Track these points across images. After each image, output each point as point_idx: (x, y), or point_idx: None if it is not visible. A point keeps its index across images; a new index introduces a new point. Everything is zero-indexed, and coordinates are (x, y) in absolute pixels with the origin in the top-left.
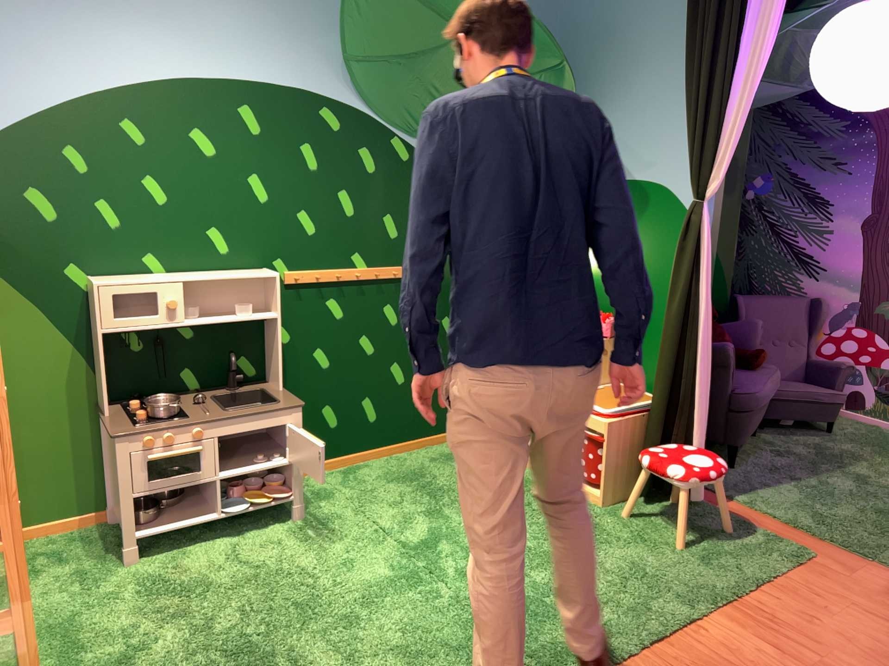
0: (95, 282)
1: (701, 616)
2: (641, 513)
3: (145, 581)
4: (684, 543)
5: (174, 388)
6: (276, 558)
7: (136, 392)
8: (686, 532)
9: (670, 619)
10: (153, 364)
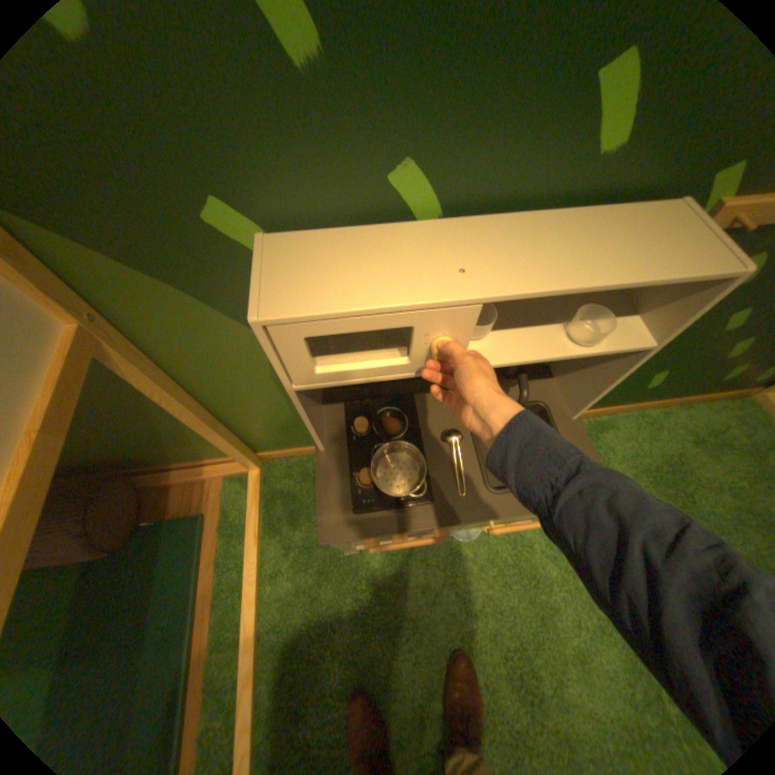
0: (259, 302)
1: None
2: None
3: (364, 594)
4: None
5: None
6: (497, 604)
7: None
8: None
9: None
10: None
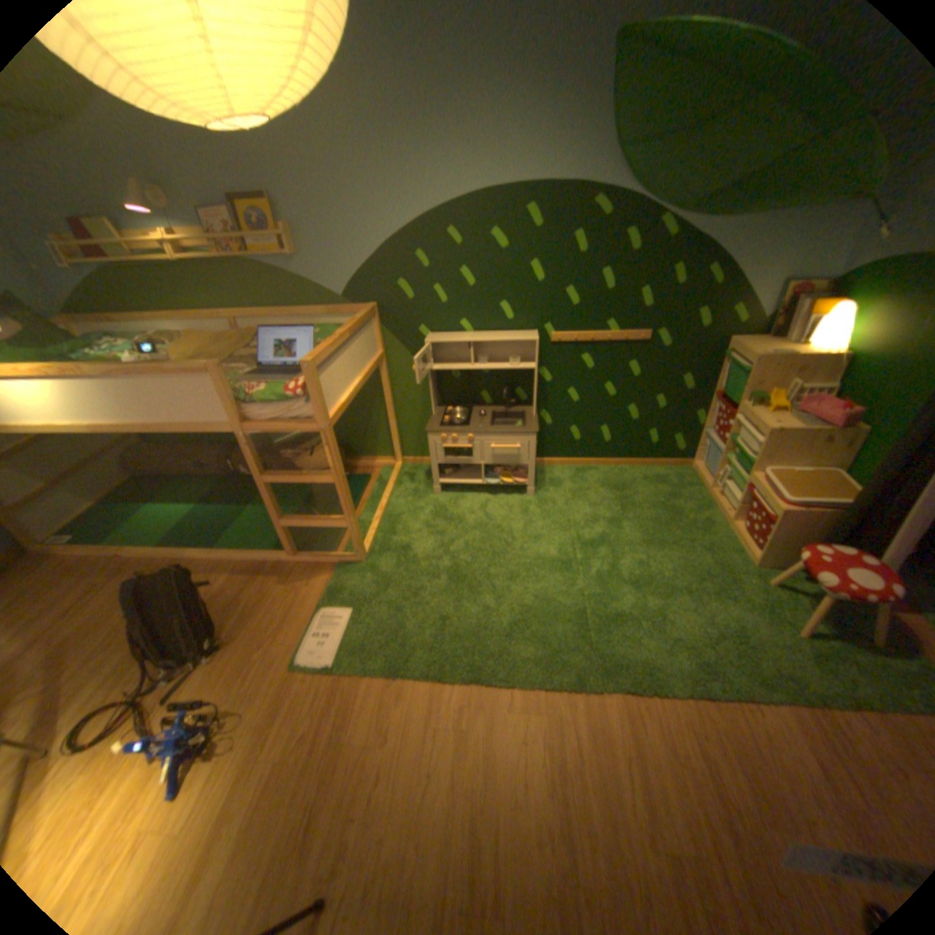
0: (426, 341)
1: (767, 704)
2: (792, 589)
3: (437, 507)
4: (813, 635)
5: (476, 402)
6: (503, 518)
7: (455, 402)
8: (825, 625)
9: (734, 691)
10: (464, 387)
